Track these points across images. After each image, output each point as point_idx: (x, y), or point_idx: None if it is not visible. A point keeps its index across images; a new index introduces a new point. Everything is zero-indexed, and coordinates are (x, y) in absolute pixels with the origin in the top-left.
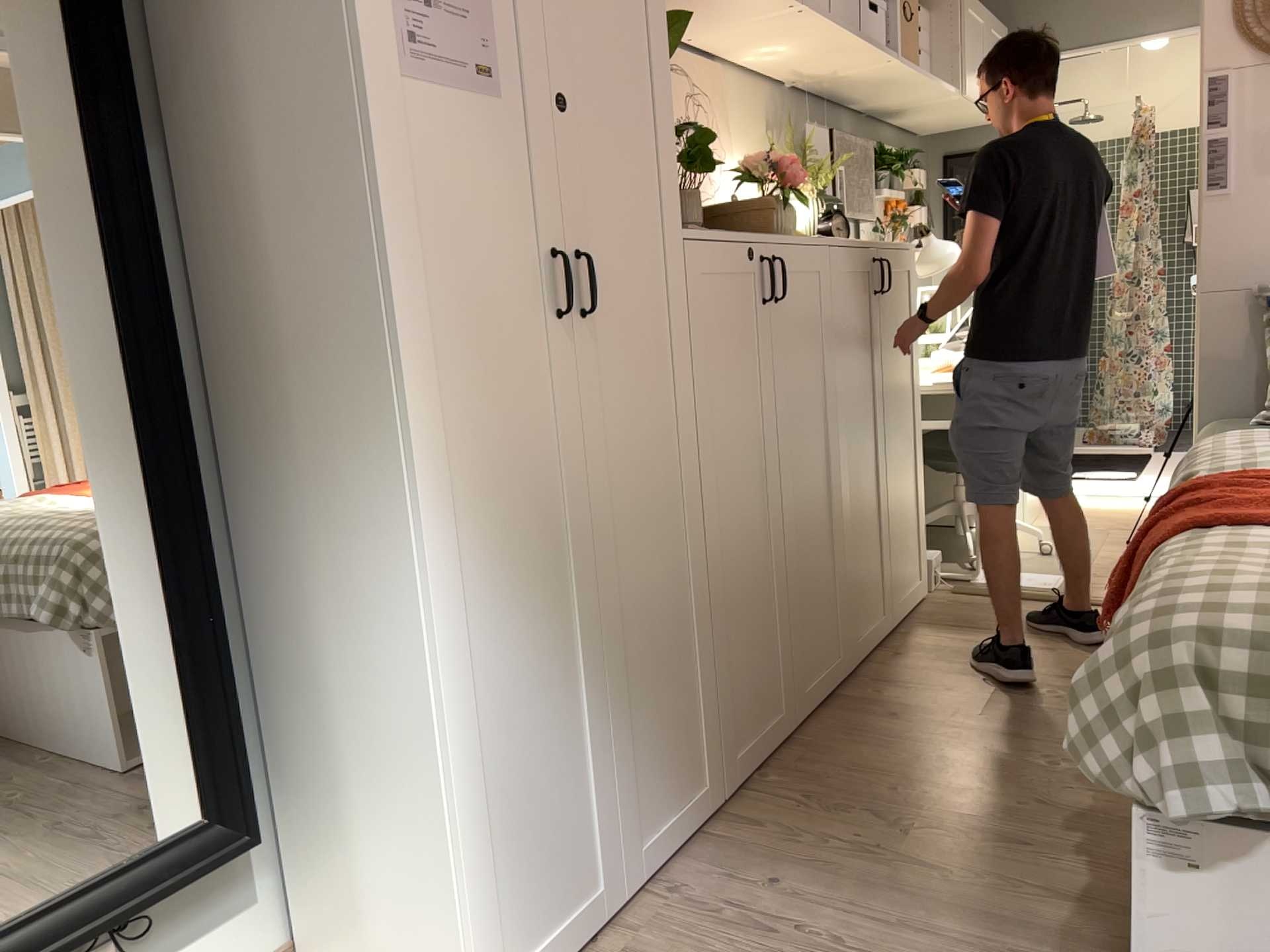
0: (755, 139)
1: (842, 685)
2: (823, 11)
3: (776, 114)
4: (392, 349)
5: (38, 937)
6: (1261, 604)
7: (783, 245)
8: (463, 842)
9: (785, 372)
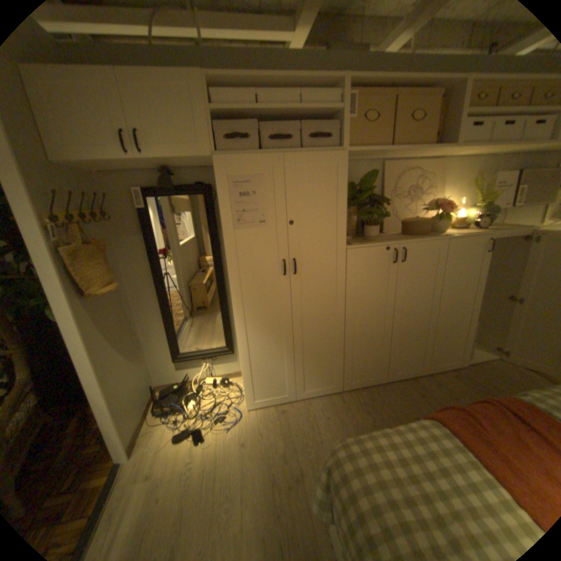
0: (467, 181)
1: (422, 376)
2: (476, 143)
3: (487, 168)
4: (231, 286)
5: (198, 354)
6: (371, 456)
7: (411, 244)
8: (246, 374)
9: (403, 284)
